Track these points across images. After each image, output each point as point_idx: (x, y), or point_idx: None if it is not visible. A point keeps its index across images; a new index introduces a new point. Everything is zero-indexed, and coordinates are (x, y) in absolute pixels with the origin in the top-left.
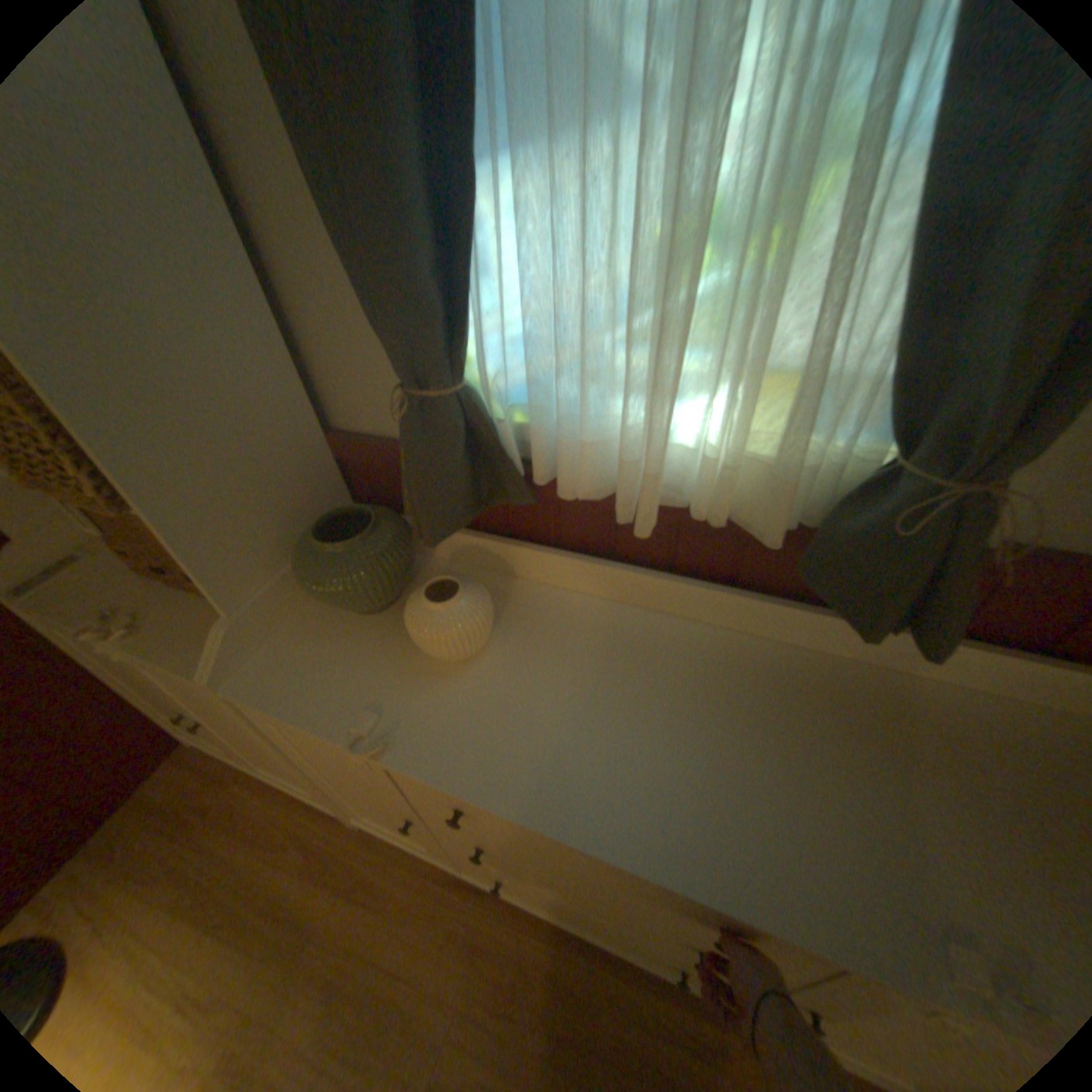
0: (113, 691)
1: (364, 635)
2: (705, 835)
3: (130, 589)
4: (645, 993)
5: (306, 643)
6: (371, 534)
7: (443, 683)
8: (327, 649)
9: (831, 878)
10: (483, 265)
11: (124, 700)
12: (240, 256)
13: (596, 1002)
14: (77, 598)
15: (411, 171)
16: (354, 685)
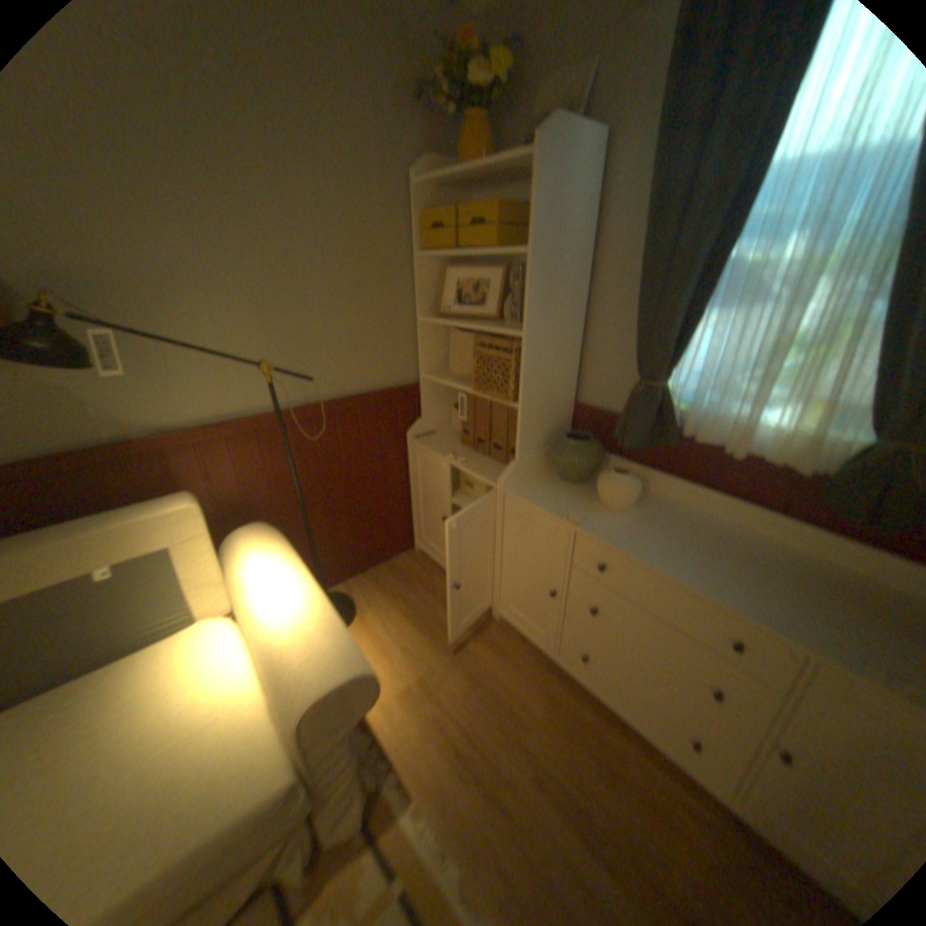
0: (410, 503)
1: (569, 490)
2: (739, 594)
3: (460, 449)
4: (662, 774)
5: (541, 486)
6: (592, 444)
7: (608, 515)
8: (551, 490)
9: (807, 626)
10: (692, 343)
11: (411, 510)
12: (582, 328)
13: (628, 761)
14: (439, 447)
15: (682, 312)
16: (565, 503)
